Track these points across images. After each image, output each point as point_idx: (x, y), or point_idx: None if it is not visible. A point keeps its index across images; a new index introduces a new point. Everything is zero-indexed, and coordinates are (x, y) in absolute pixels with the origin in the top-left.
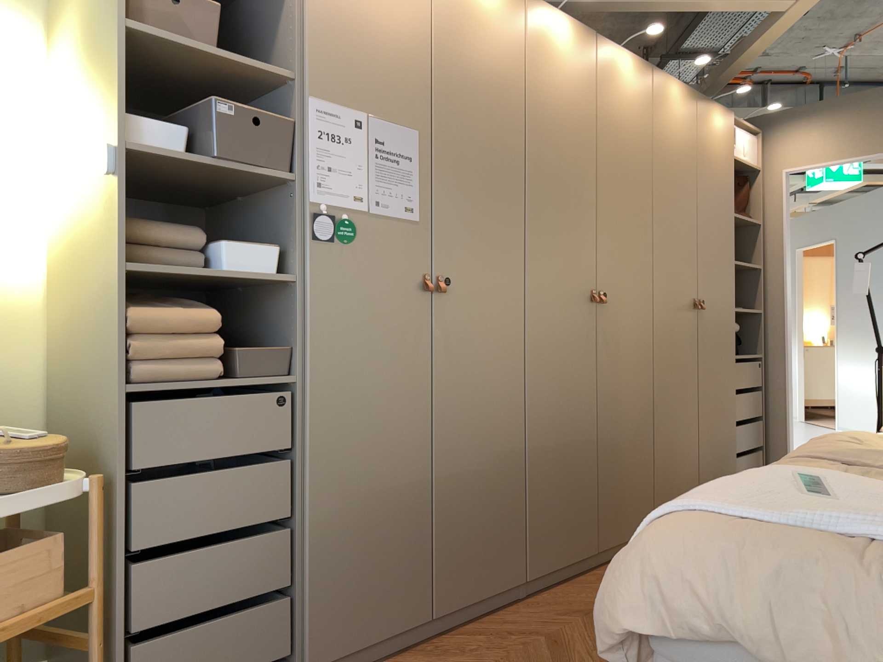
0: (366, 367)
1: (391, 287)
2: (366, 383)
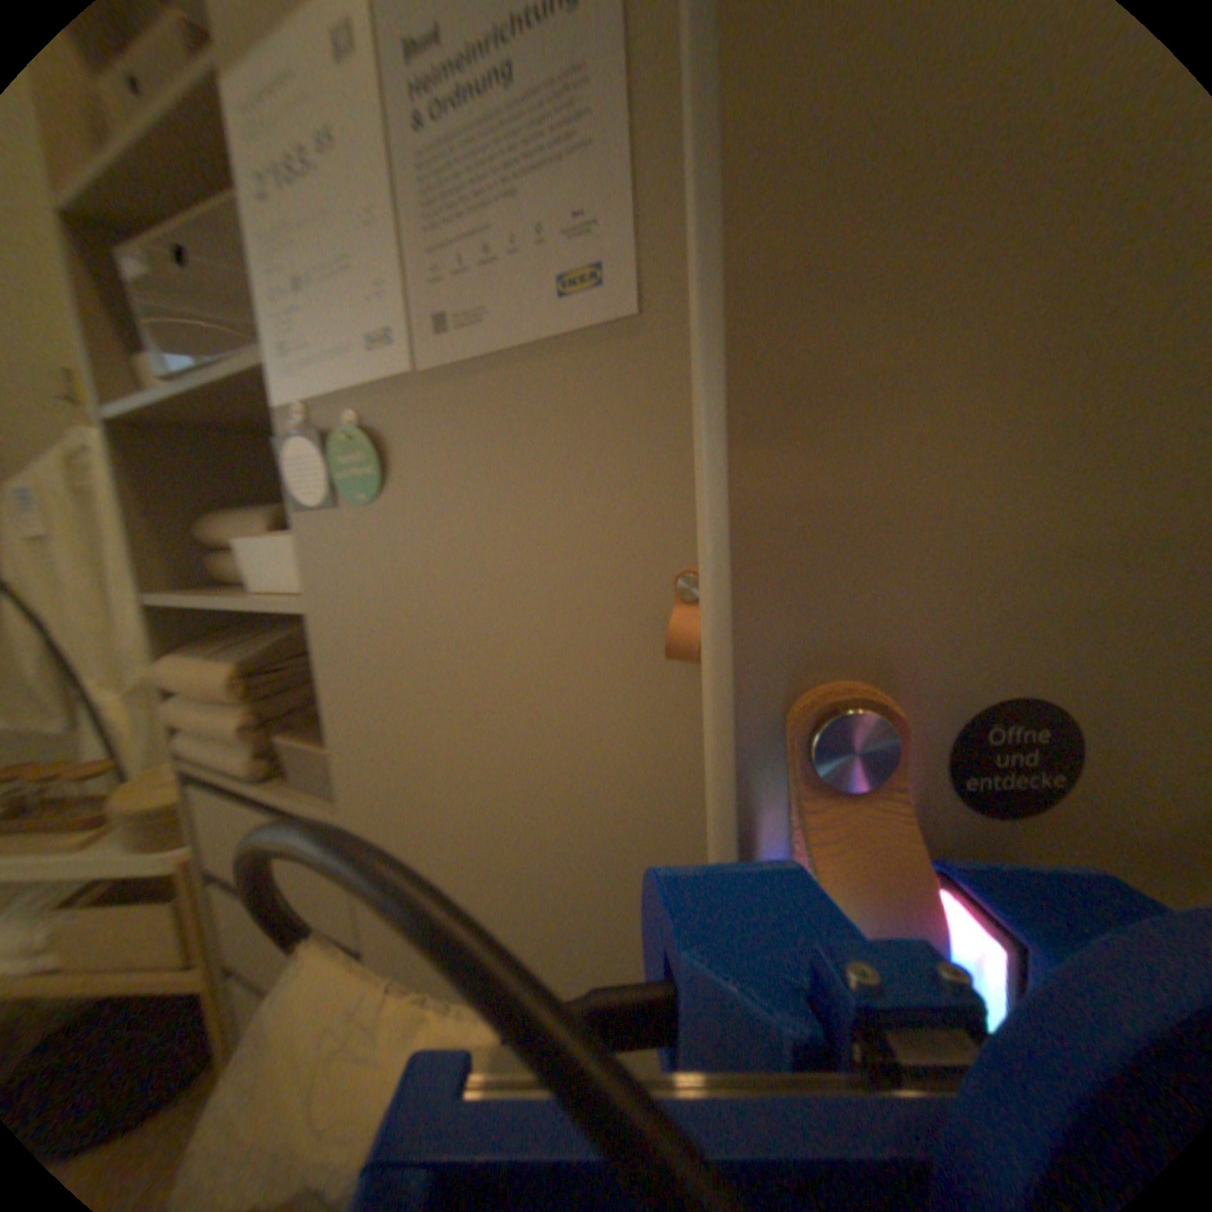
0: (477, 861)
1: (535, 630)
2: (482, 904)
